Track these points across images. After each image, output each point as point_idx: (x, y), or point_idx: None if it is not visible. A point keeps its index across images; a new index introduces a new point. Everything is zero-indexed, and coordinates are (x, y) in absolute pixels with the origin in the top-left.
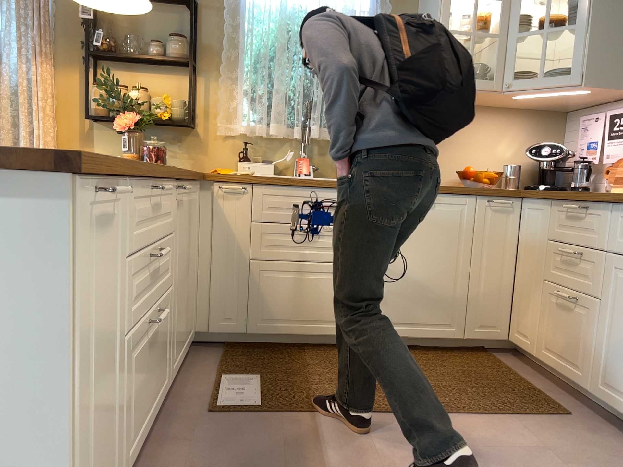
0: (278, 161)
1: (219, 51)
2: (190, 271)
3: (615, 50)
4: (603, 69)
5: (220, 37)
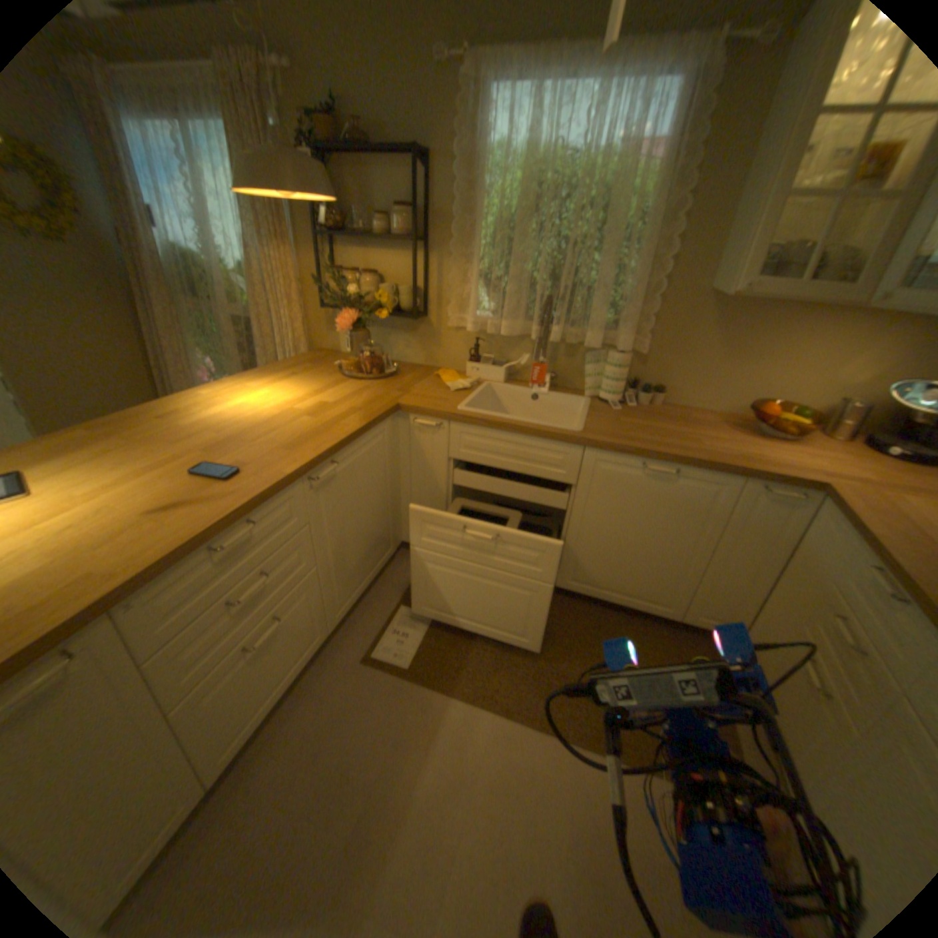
0: (510, 366)
1: (452, 219)
2: (376, 511)
3: None
4: None
5: (453, 197)
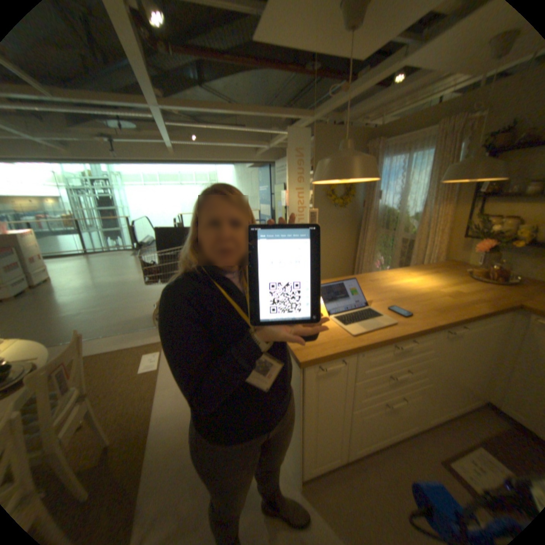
0: None
1: None
2: (481, 370)
3: None
4: None
5: None
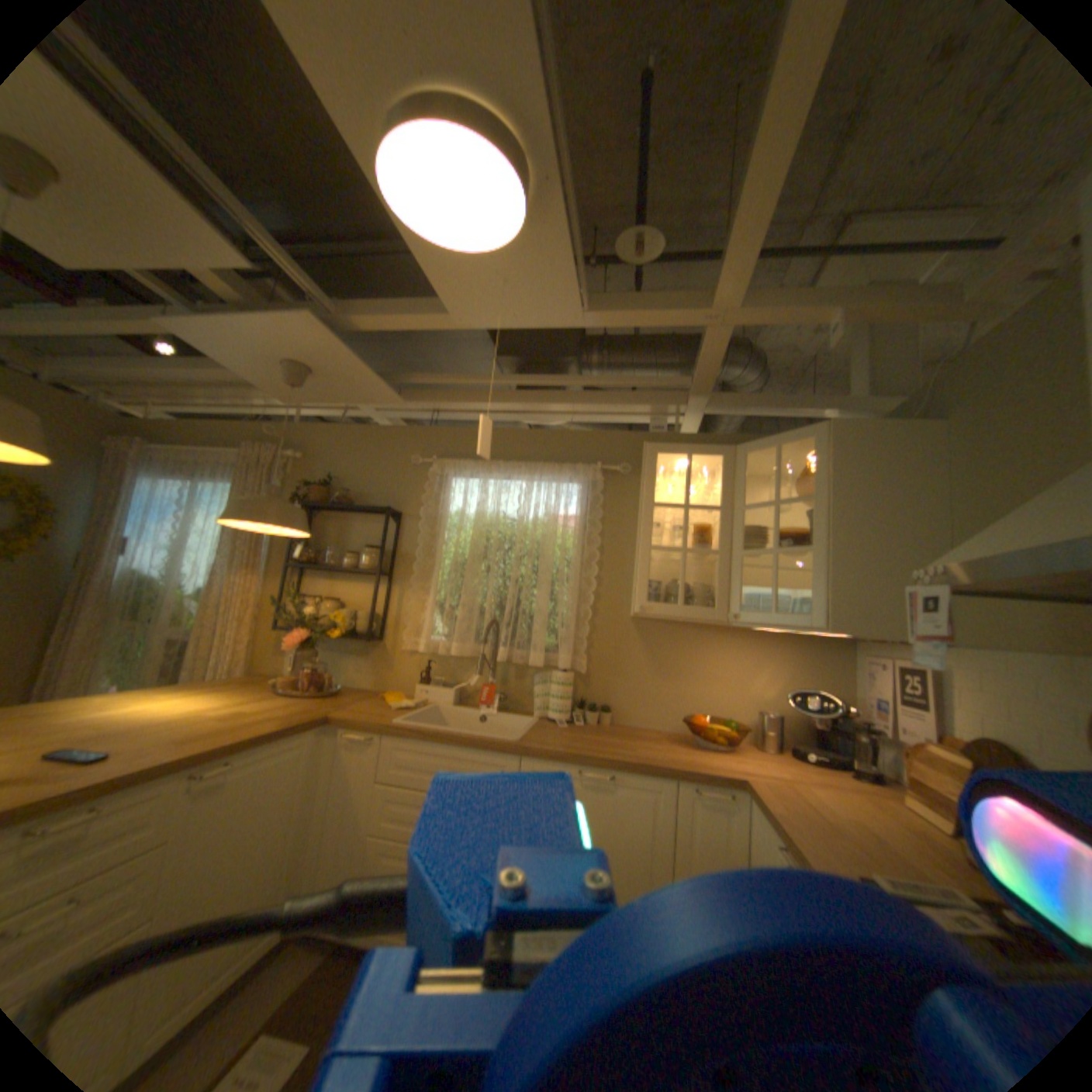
0: (461, 687)
1: (416, 560)
2: (267, 856)
3: (878, 584)
4: (859, 611)
5: (418, 545)
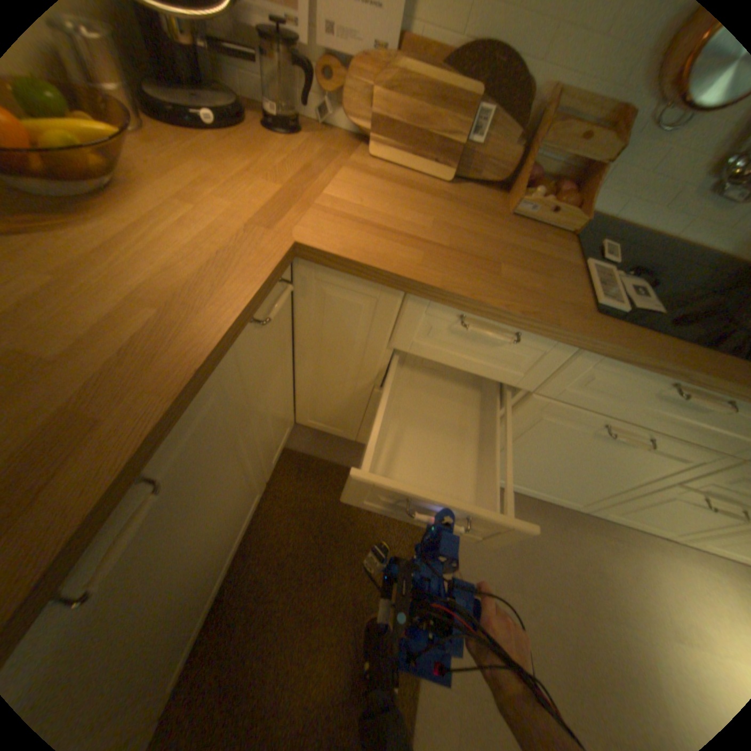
0: None
1: None
2: None
3: None
4: None
5: None
